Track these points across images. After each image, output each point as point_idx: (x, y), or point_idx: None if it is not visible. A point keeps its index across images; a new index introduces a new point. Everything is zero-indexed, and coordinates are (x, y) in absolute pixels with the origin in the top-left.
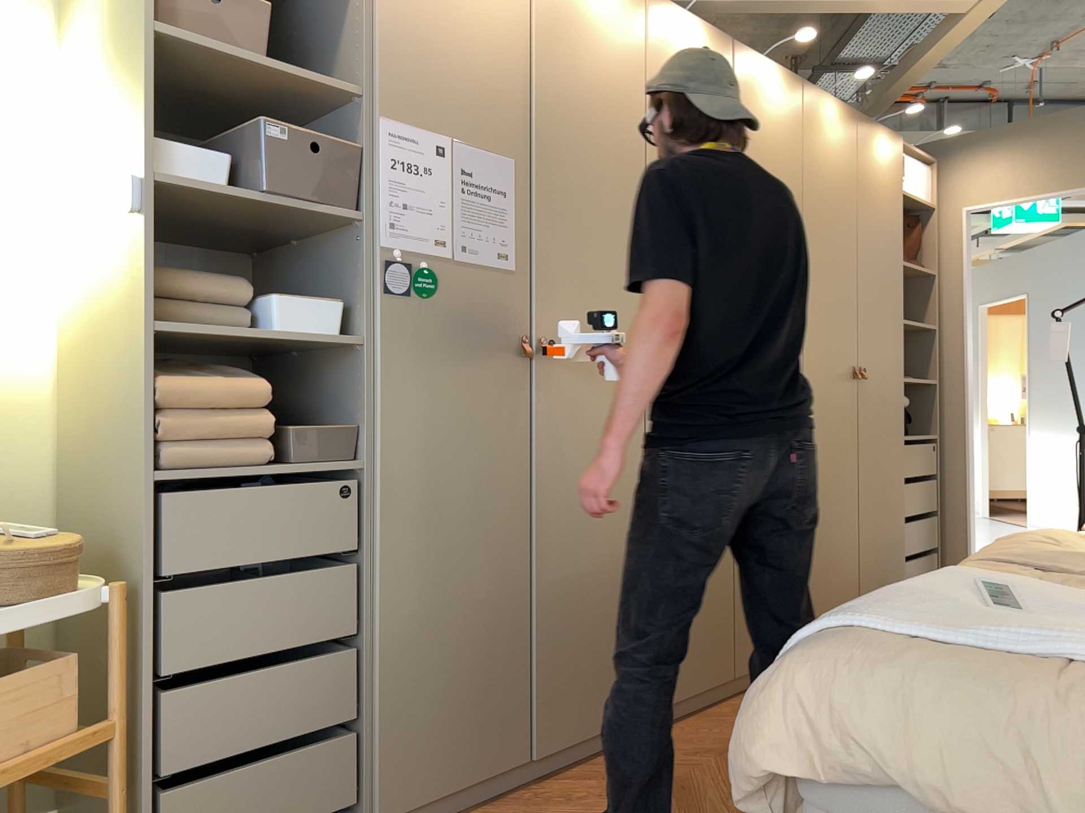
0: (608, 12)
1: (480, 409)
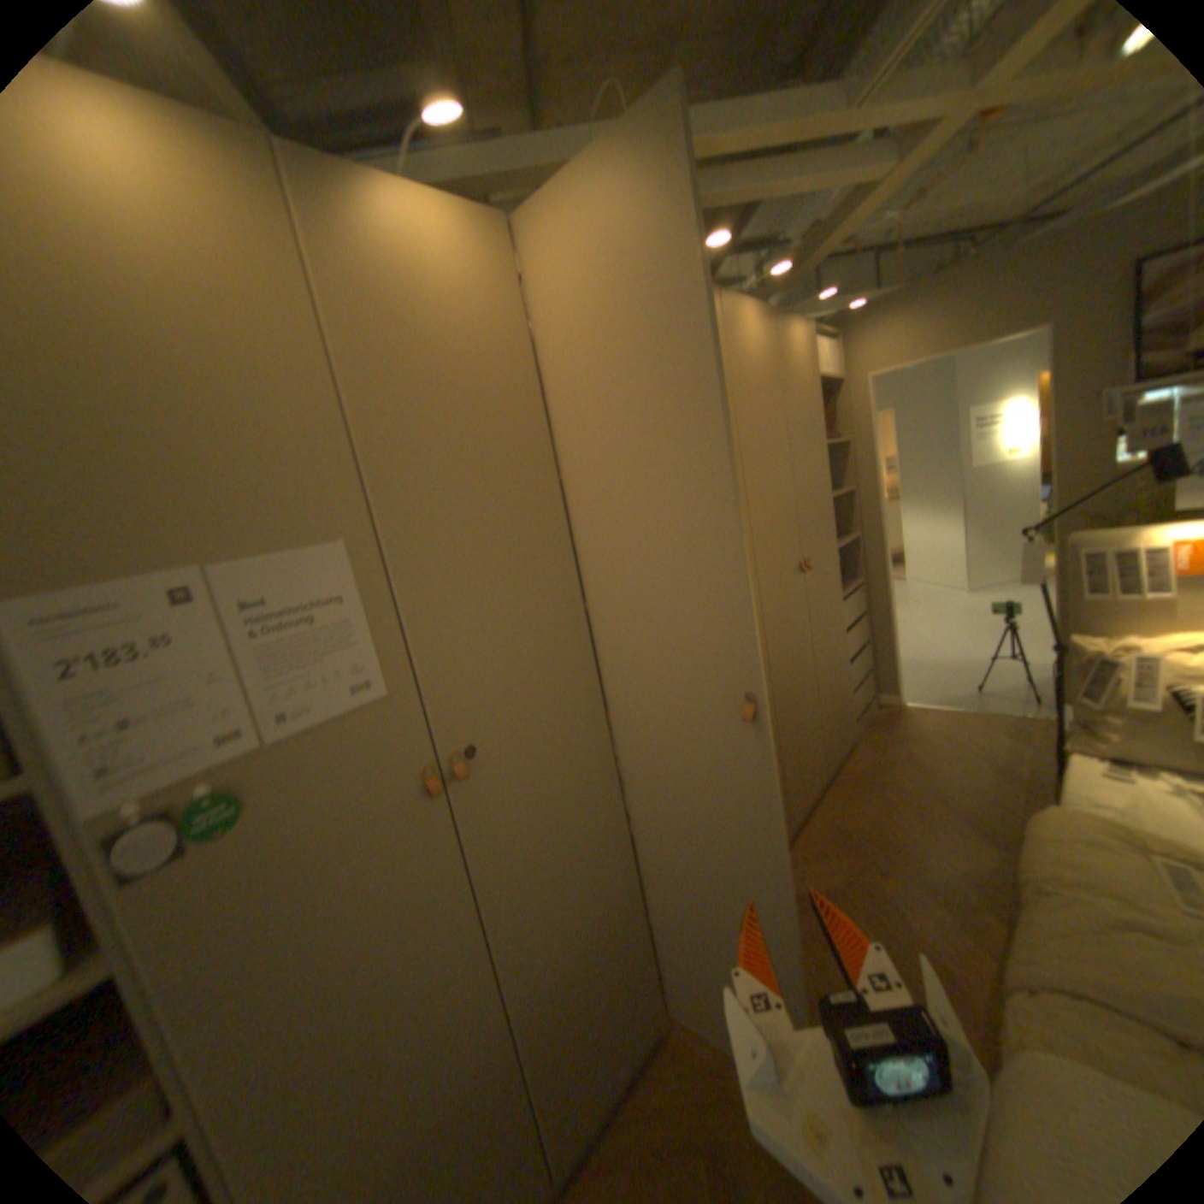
0: (456, 267)
1: (381, 902)
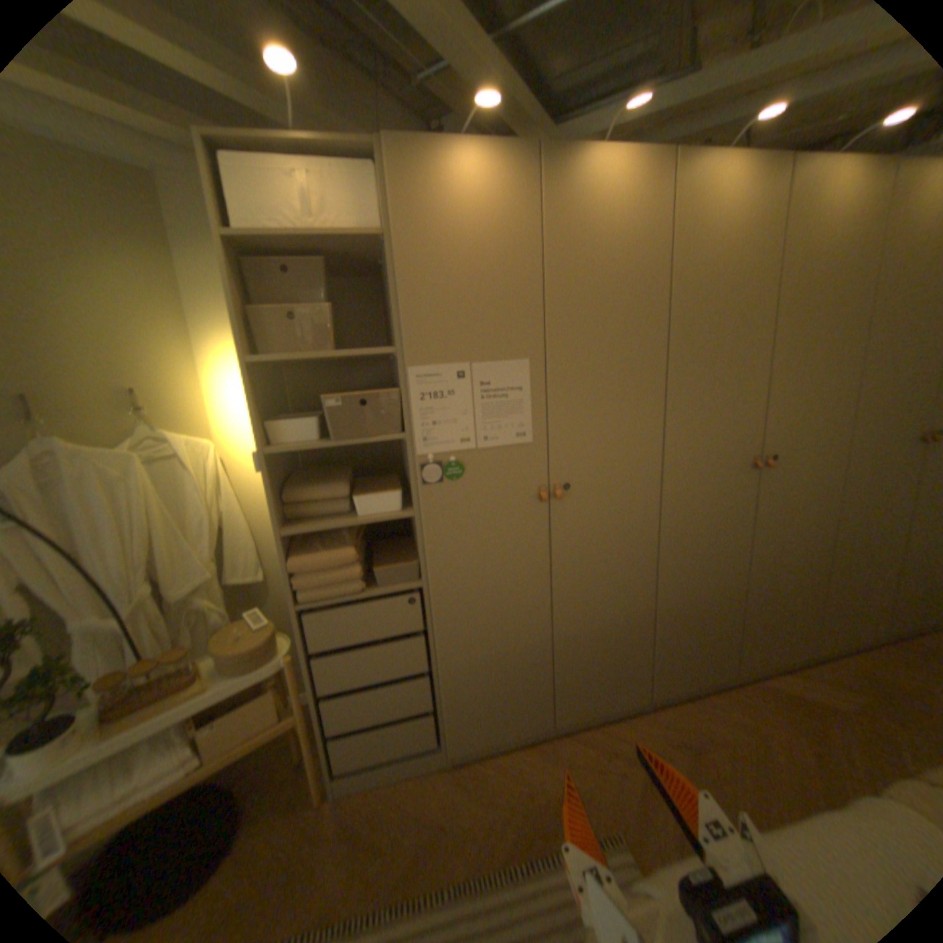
0: (628, 193)
1: (506, 541)
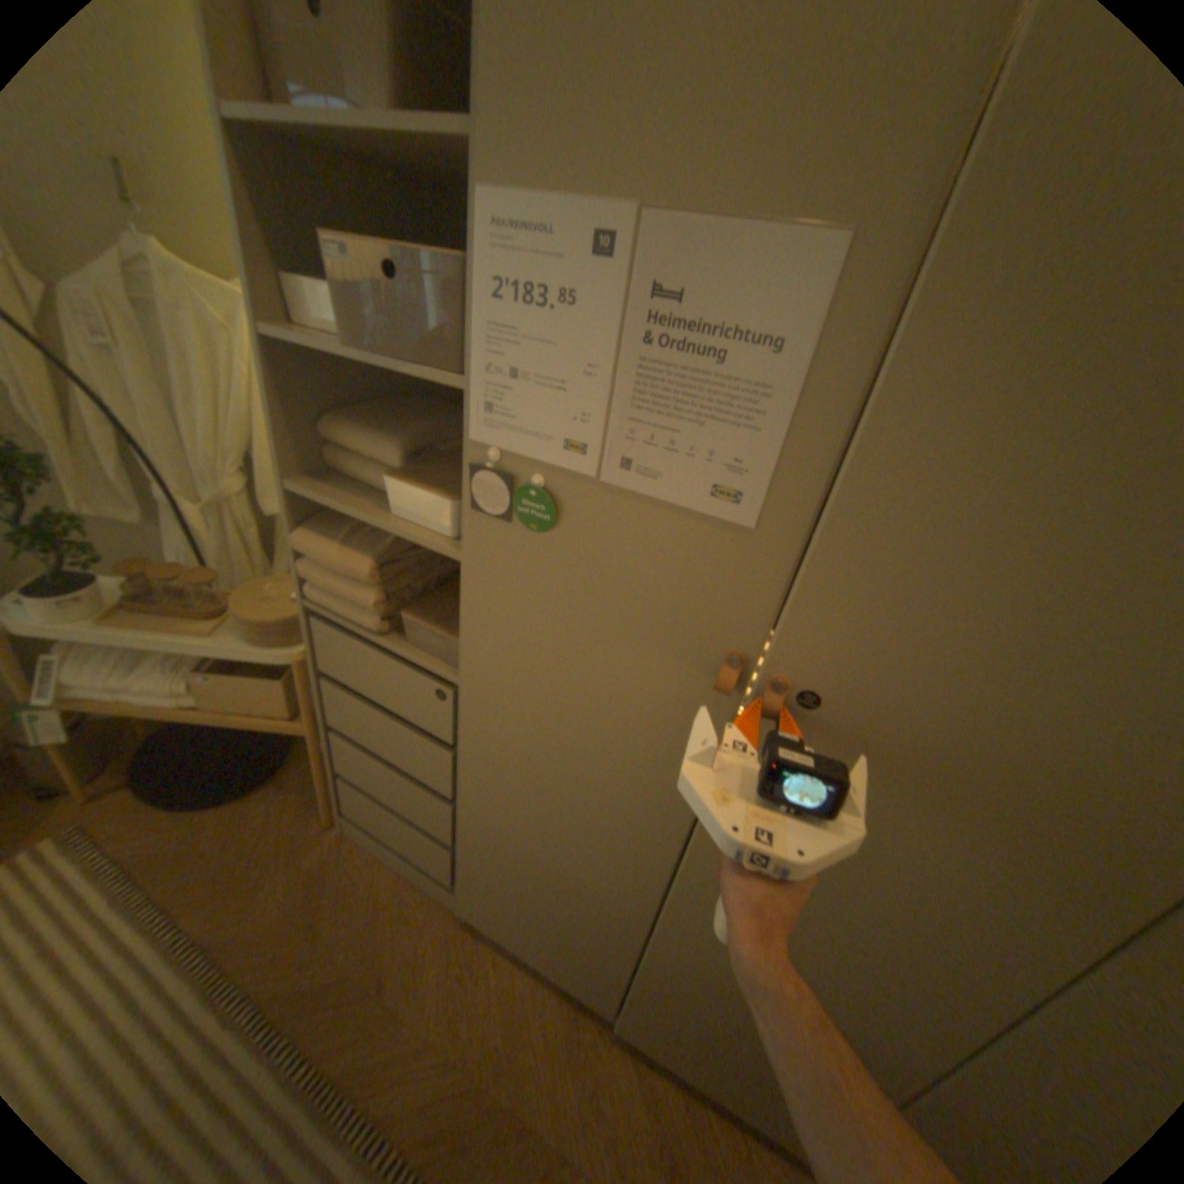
0: None
1: (617, 714)
